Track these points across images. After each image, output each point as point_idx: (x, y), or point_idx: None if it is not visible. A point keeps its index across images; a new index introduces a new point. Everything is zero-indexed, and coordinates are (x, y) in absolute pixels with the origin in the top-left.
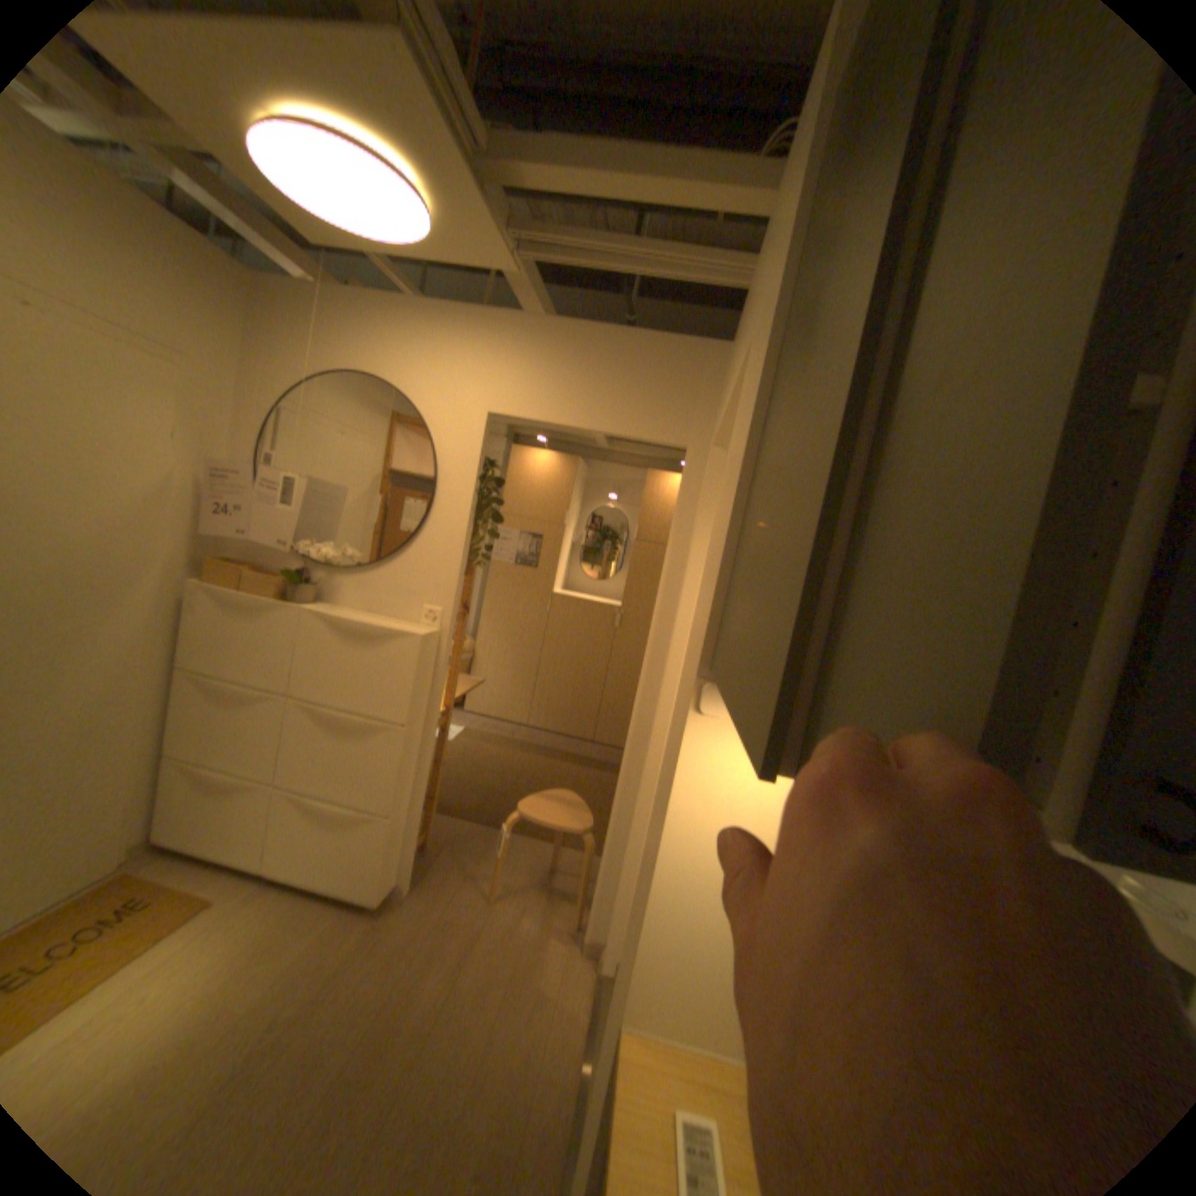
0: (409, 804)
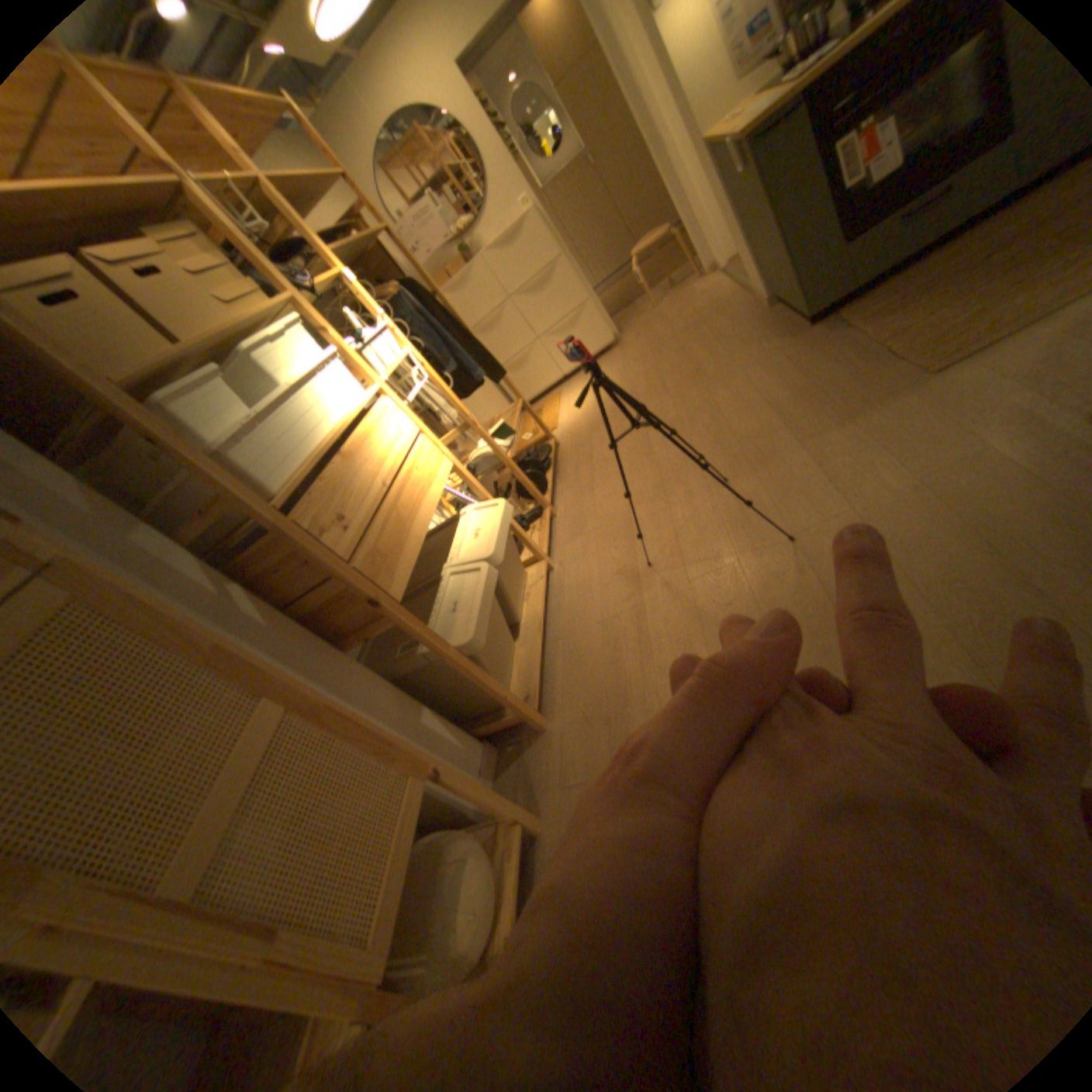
0: (586, 292)
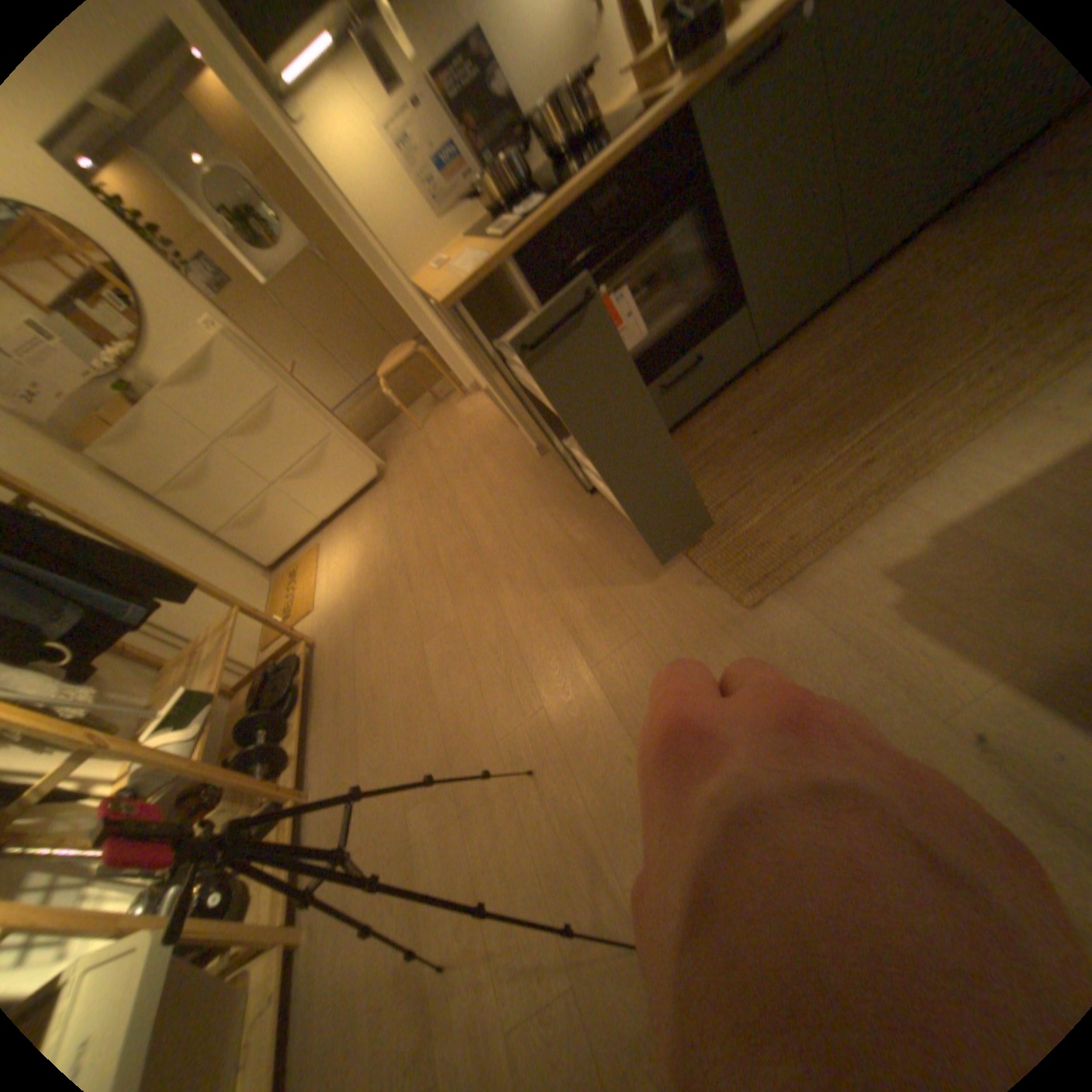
0: (328, 423)
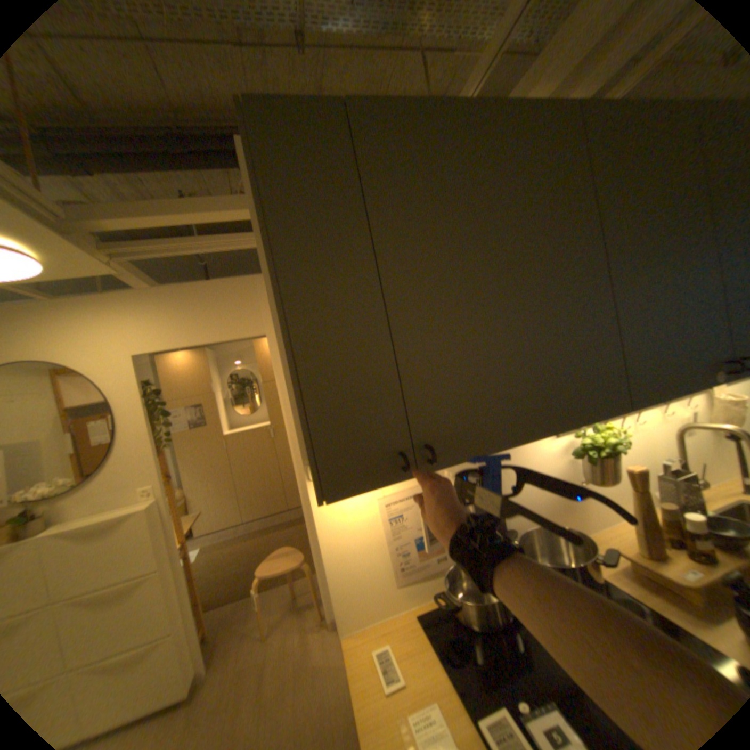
0: (180, 617)
